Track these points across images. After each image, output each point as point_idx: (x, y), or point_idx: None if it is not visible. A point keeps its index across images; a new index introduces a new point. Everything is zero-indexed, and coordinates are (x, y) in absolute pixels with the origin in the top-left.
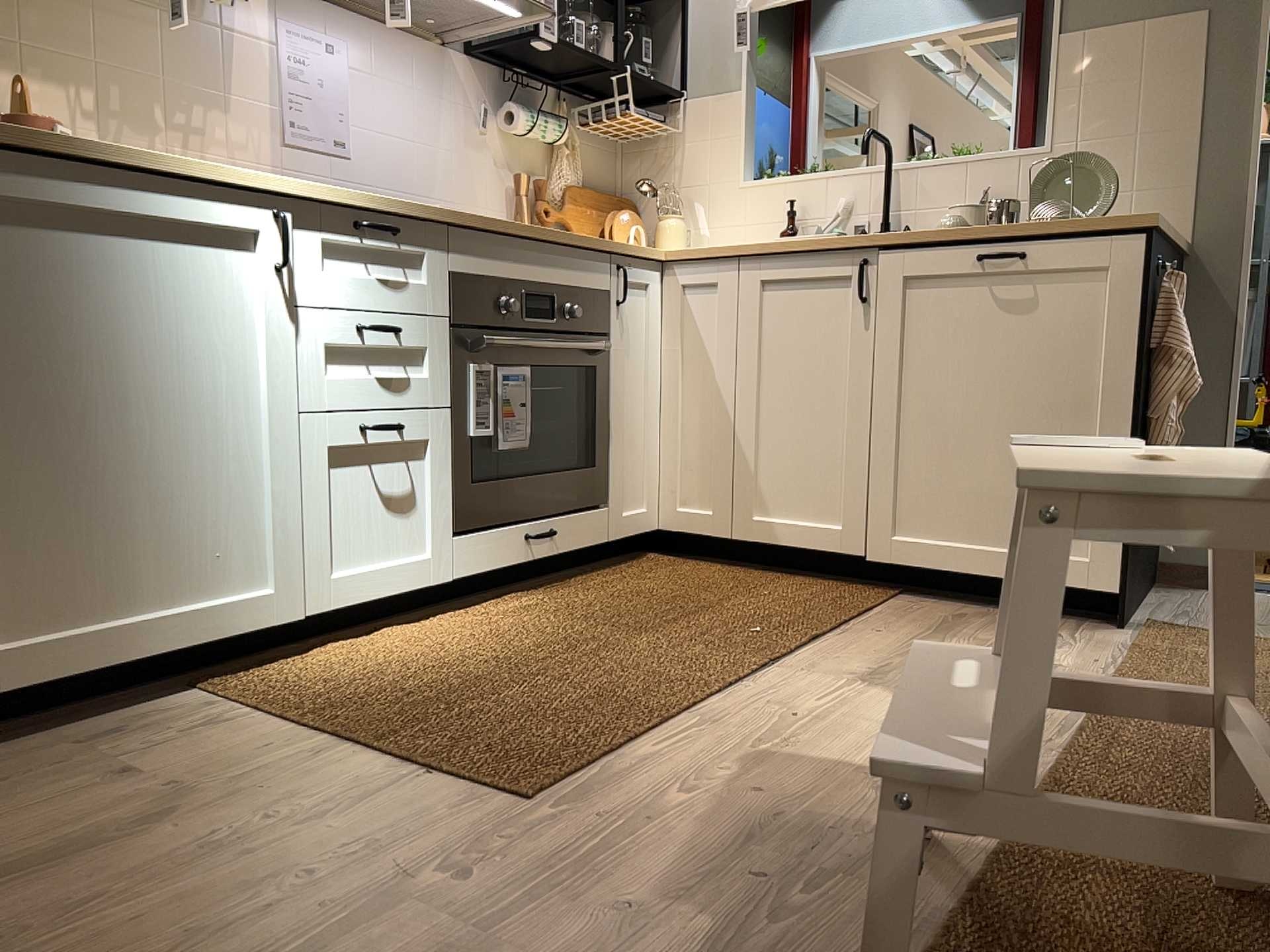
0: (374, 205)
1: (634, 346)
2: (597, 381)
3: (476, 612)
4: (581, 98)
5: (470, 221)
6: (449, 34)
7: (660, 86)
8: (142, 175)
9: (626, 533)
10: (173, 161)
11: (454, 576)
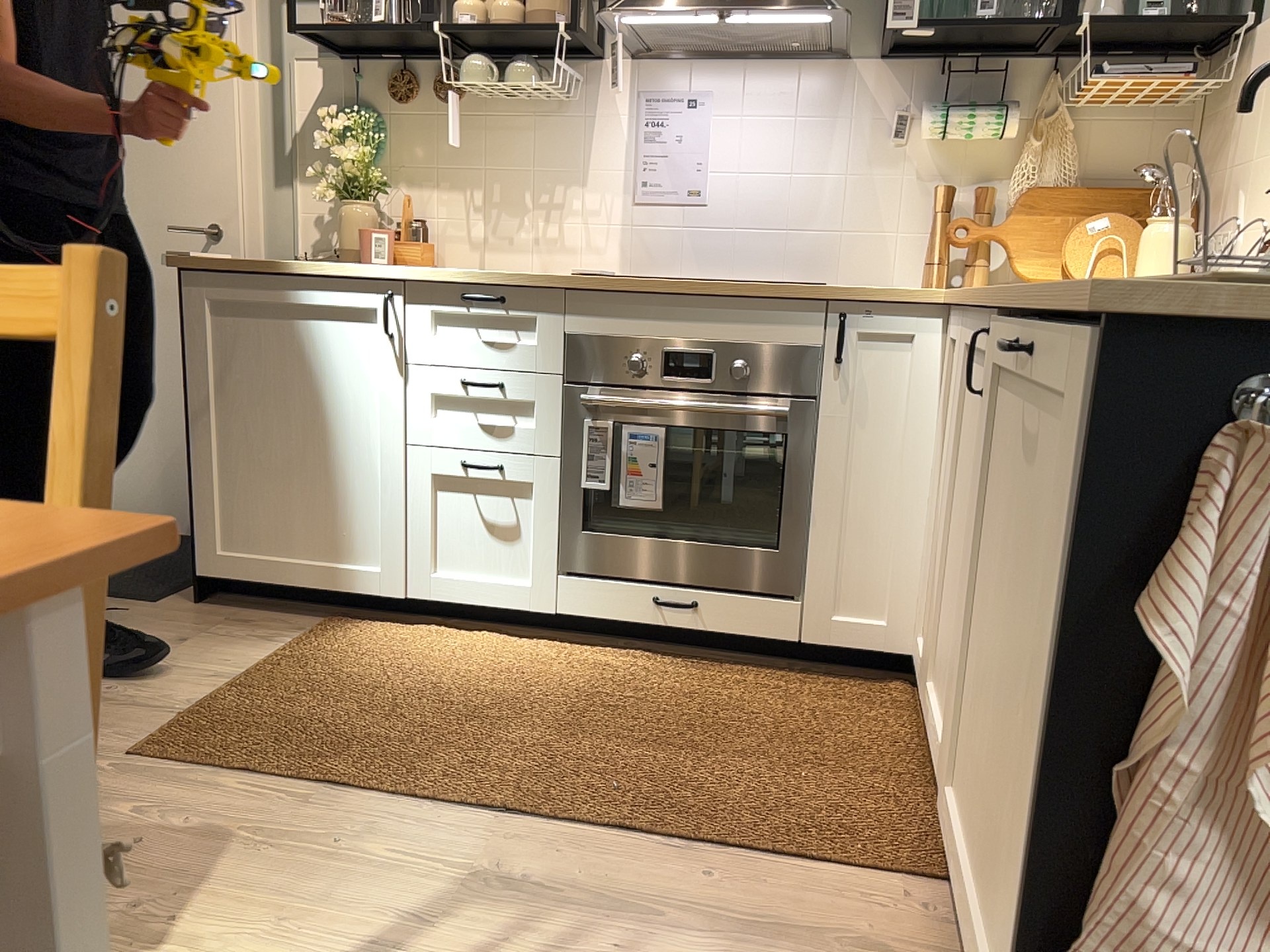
0: (473, 279)
1: (878, 419)
2: (791, 454)
3: (584, 654)
4: (1105, 59)
5: (584, 284)
6: (830, 47)
7: (1191, 19)
8: (294, 277)
9: (839, 644)
10: (321, 264)
11: (557, 612)
